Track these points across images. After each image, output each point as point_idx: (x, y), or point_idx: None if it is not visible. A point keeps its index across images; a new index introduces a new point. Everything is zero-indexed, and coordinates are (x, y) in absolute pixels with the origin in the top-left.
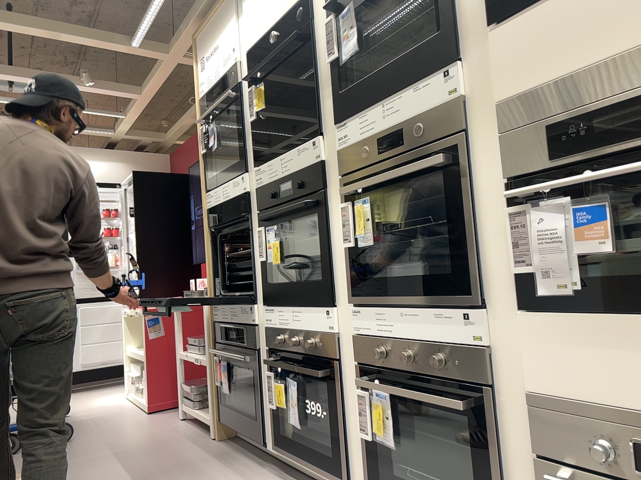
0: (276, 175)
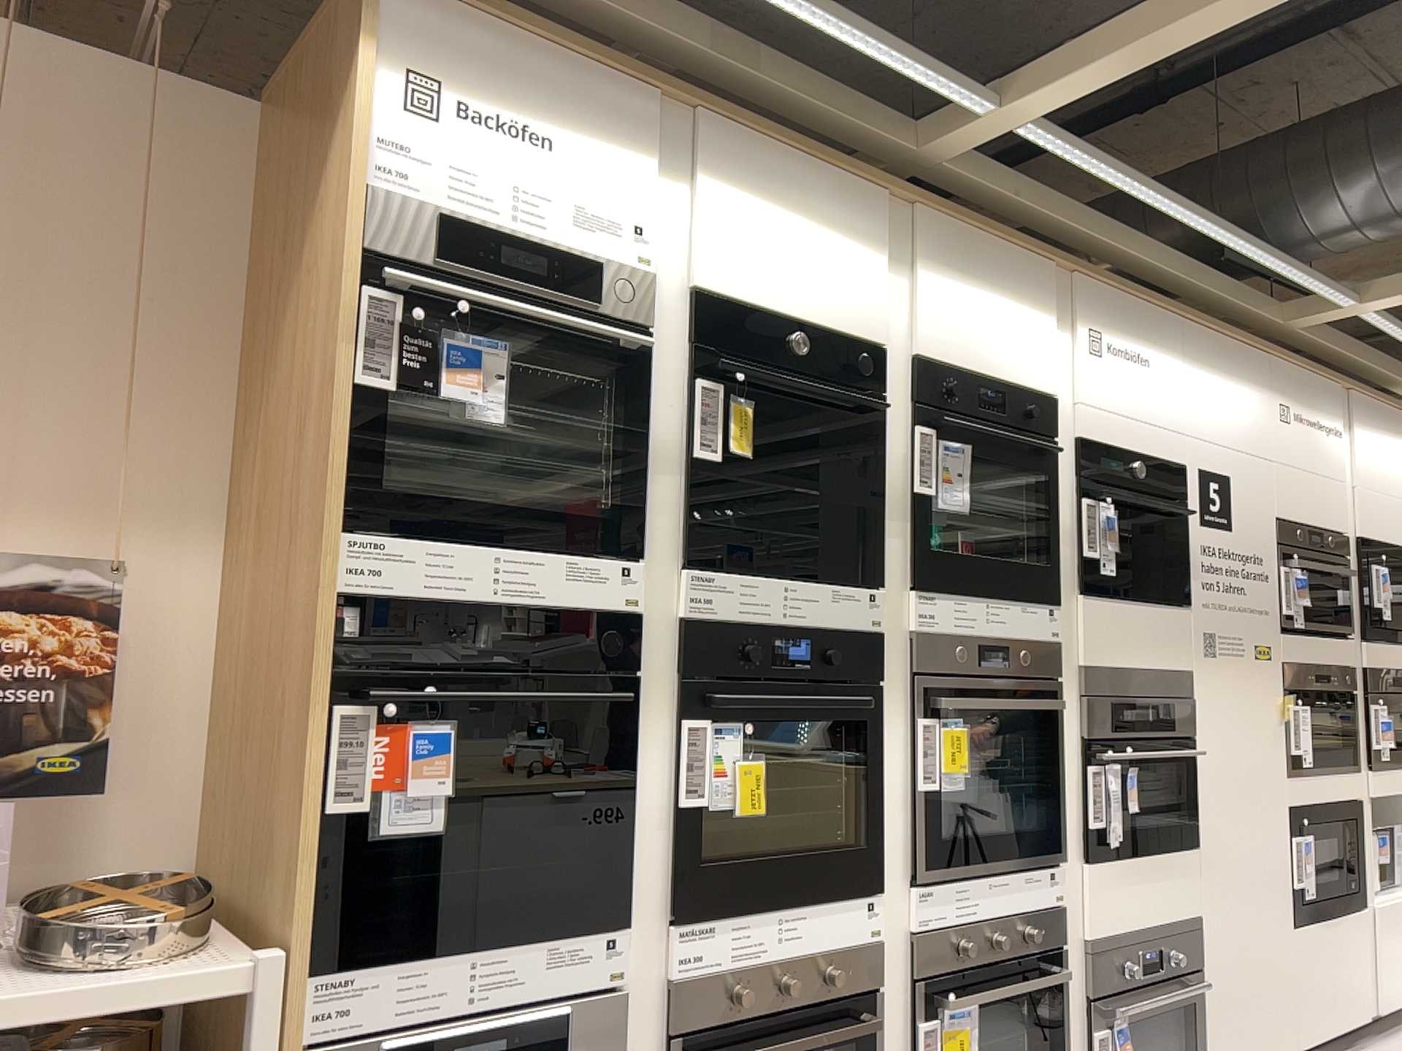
0: (764, 613)
